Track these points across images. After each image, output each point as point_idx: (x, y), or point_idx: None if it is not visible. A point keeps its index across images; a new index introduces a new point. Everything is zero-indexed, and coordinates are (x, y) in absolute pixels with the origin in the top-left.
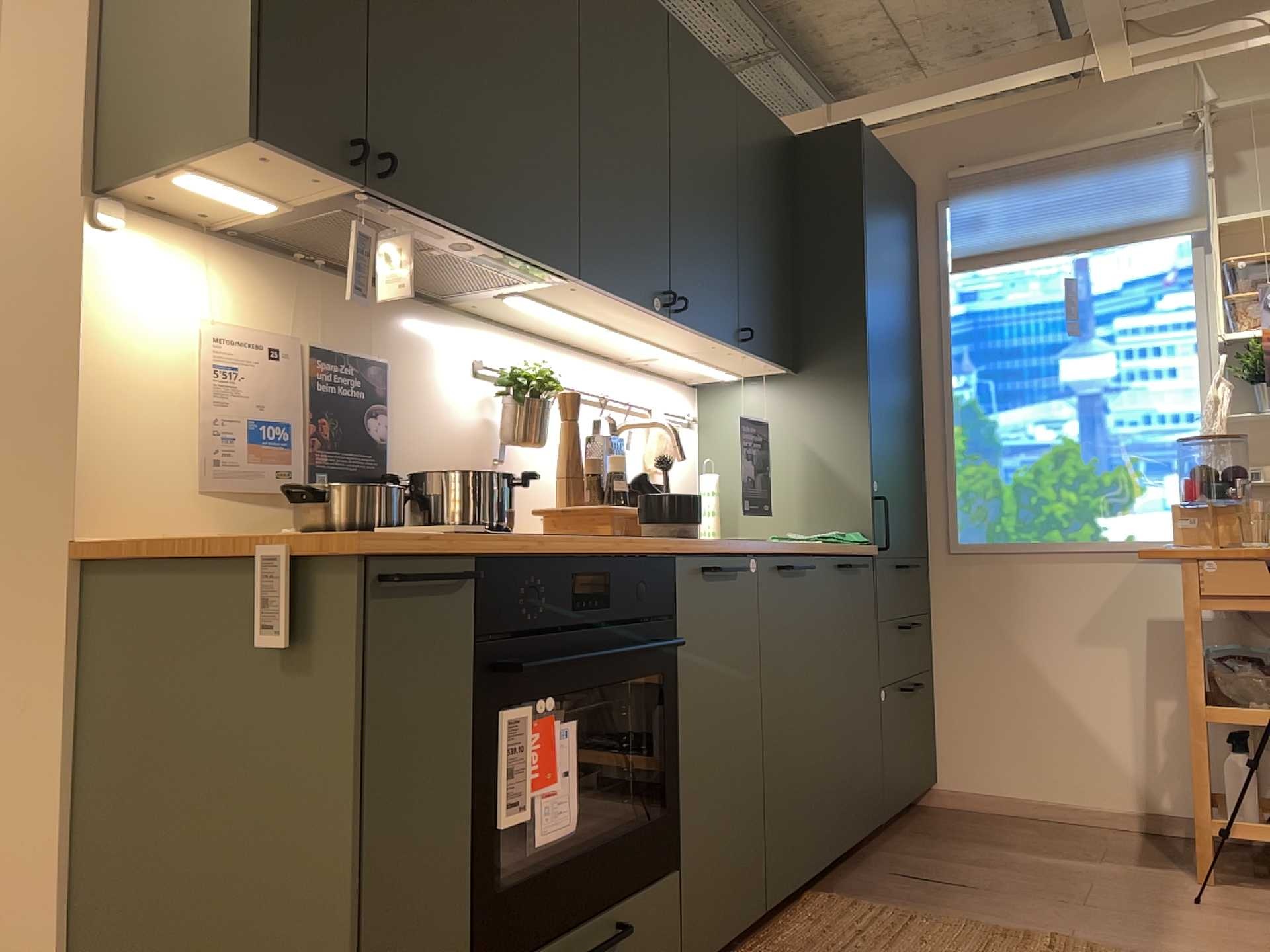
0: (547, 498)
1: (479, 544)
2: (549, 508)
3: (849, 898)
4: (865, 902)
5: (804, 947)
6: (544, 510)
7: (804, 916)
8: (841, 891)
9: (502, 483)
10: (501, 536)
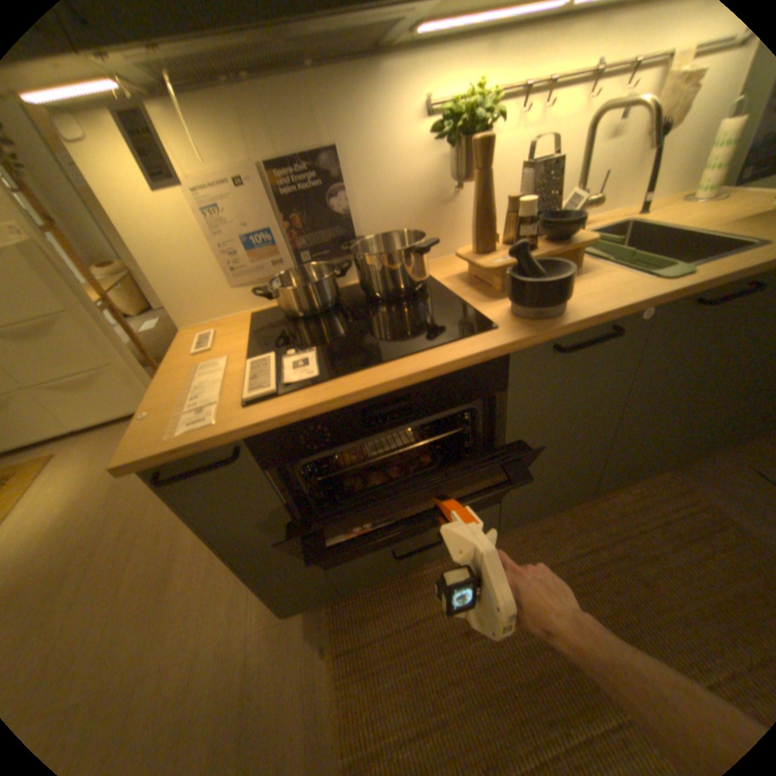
0: (500, 212)
1: (232, 435)
2: (465, 251)
3: (689, 482)
4: (698, 492)
5: (616, 518)
6: (459, 254)
7: (638, 489)
8: (690, 471)
9: (404, 253)
10: (287, 395)
